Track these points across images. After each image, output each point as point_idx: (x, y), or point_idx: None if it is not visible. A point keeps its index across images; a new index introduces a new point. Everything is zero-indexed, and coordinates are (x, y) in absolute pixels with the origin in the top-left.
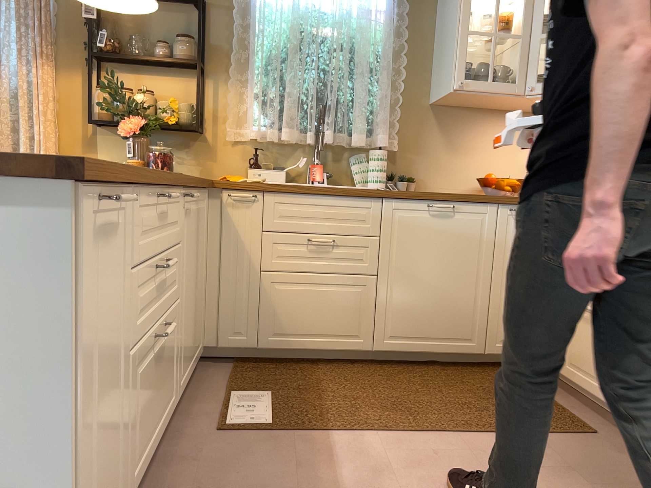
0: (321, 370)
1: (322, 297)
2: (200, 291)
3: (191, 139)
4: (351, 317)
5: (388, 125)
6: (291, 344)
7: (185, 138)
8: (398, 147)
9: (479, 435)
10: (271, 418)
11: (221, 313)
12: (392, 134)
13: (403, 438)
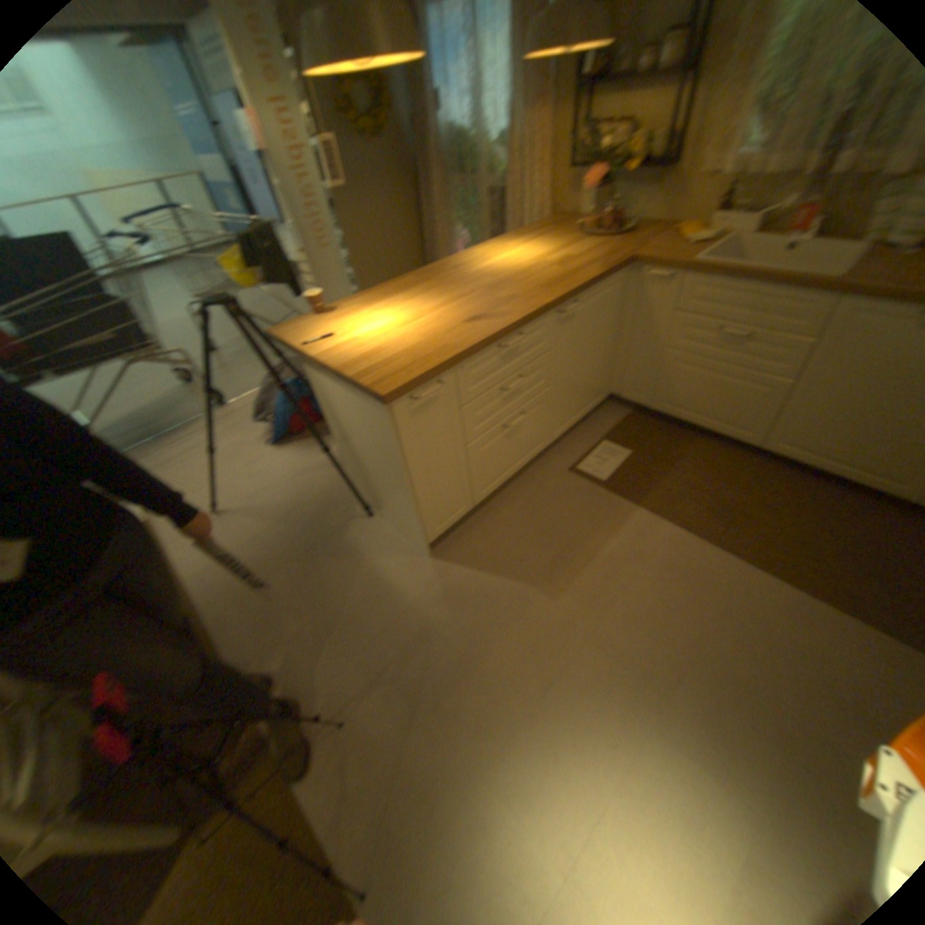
0: (700, 444)
1: (722, 385)
2: (603, 359)
3: (666, 170)
4: (748, 411)
5: None
6: (681, 414)
7: (660, 170)
8: None
9: (773, 577)
10: (613, 475)
11: (628, 372)
12: None
13: (696, 541)
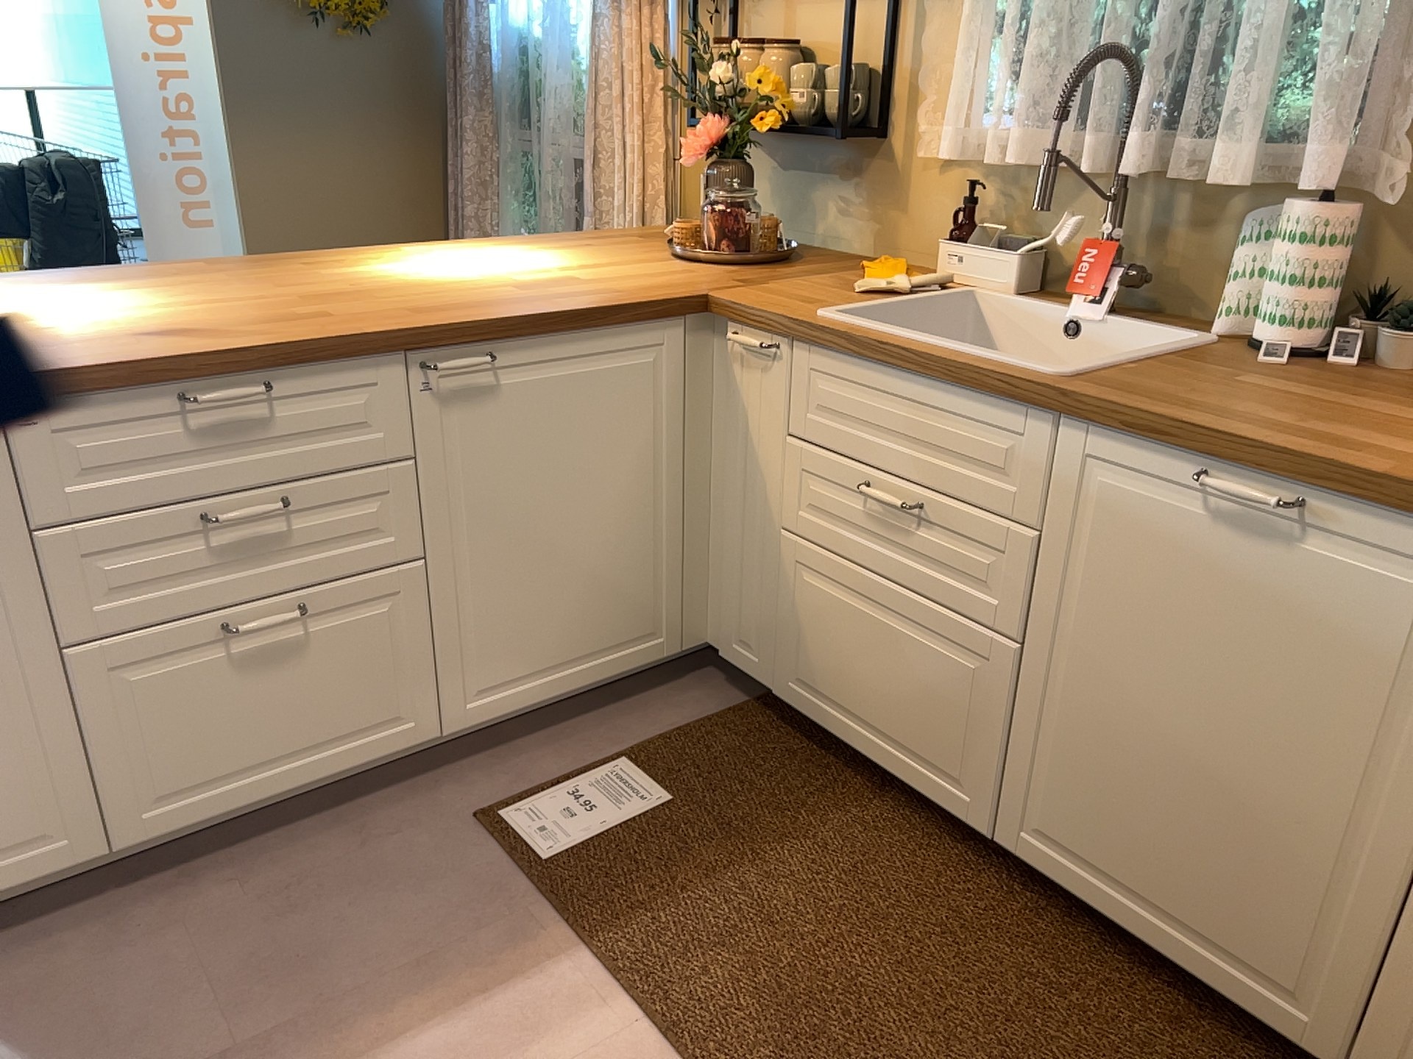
0: (863, 811)
1: (889, 641)
2: (638, 536)
3: (862, 154)
4: (947, 724)
5: (1403, 104)
6: (827, 719)
7: (852, 153)
8: (1402, 197)
9: None
10: (575, 849)
11: (724, 590)
12: (1402, 139)
13: None
